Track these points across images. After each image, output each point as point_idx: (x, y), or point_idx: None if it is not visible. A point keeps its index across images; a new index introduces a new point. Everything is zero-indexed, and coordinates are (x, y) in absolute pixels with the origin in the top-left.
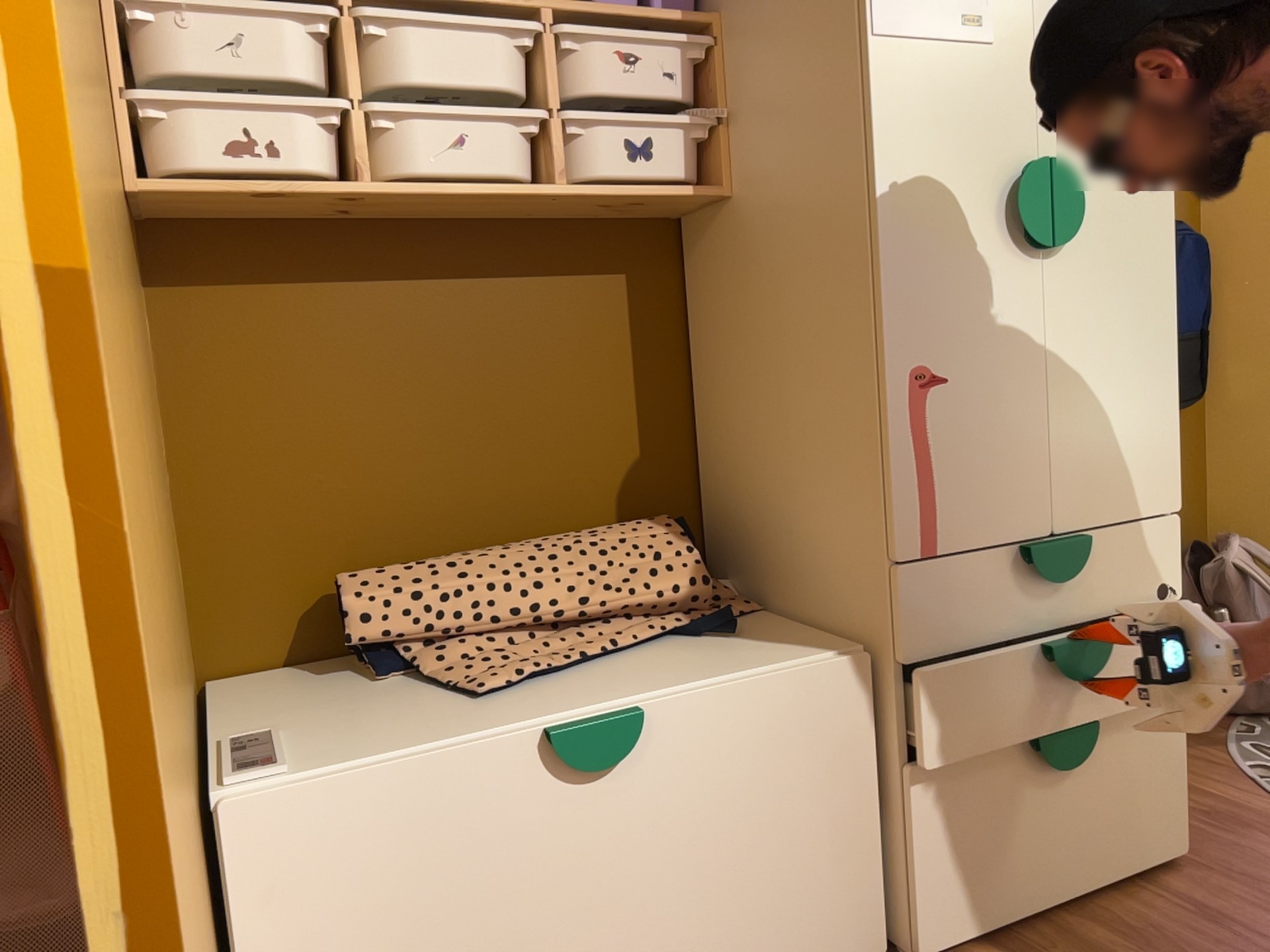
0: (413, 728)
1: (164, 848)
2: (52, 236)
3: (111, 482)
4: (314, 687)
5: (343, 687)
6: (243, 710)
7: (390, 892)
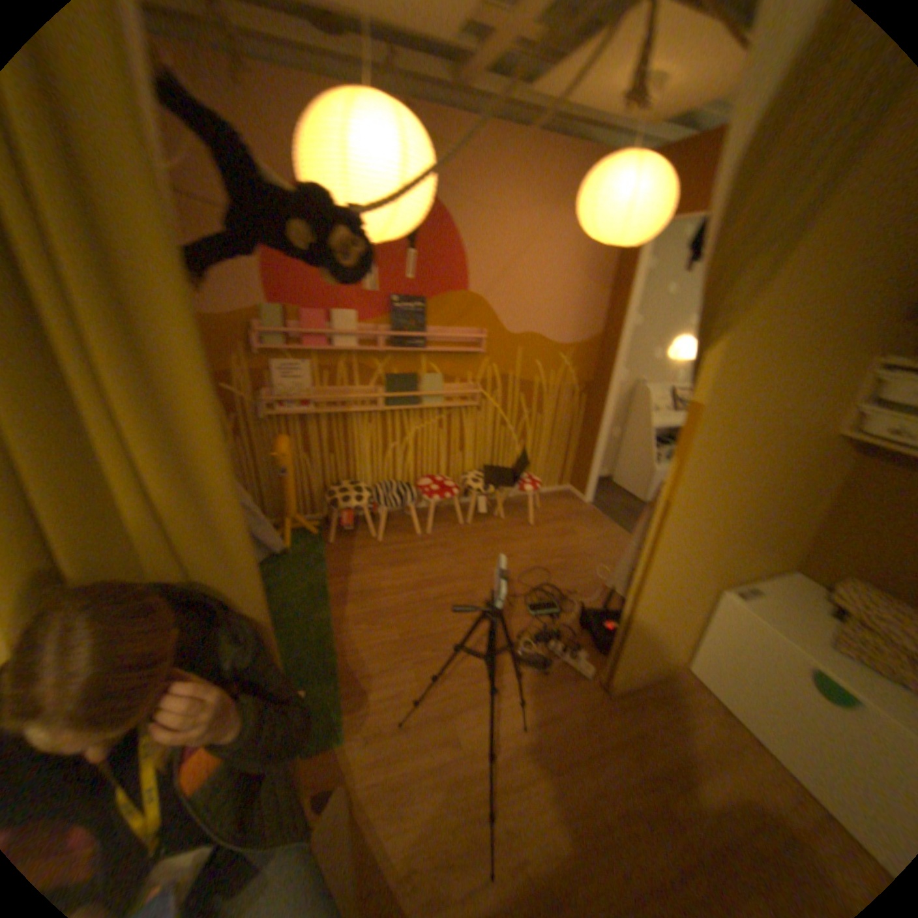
0: (797, 631)
1: (656, 584)
2: (676, 494)
3: (675, 530)
4: (814, 600)
5: (819, 608)
6: (783, 586)
7: (750, 652)
